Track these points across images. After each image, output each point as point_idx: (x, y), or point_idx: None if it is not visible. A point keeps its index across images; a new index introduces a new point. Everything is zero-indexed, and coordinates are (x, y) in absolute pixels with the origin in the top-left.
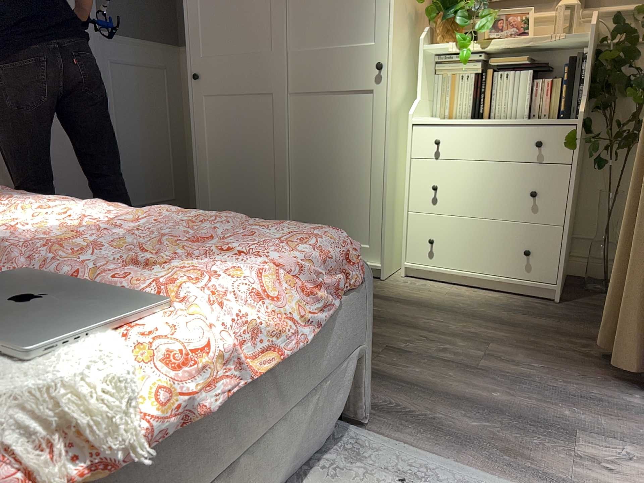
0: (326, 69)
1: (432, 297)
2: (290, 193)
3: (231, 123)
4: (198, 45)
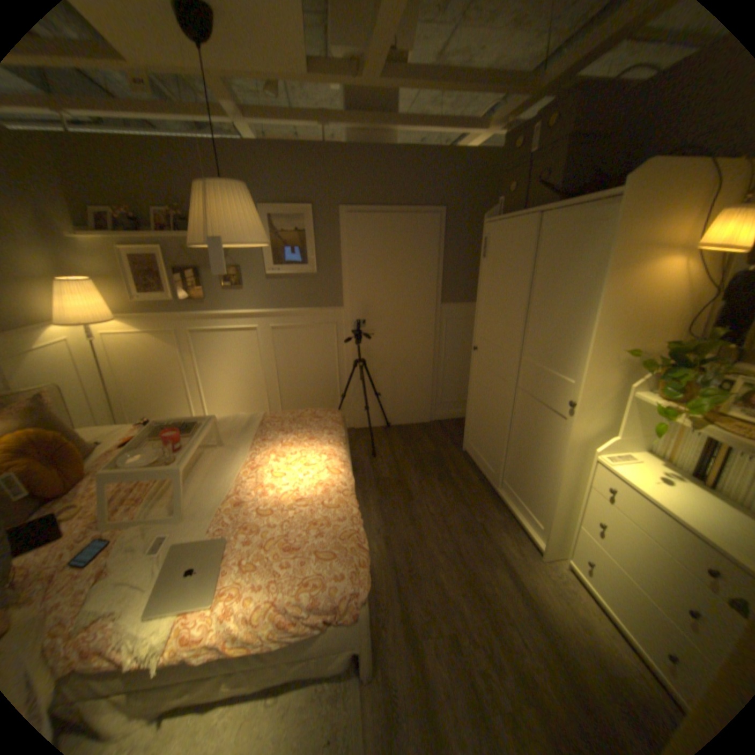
0: (541, 383)
1: (563, 612)
2: (507, 453)
3: (487, 387)
4: (480, 329)
